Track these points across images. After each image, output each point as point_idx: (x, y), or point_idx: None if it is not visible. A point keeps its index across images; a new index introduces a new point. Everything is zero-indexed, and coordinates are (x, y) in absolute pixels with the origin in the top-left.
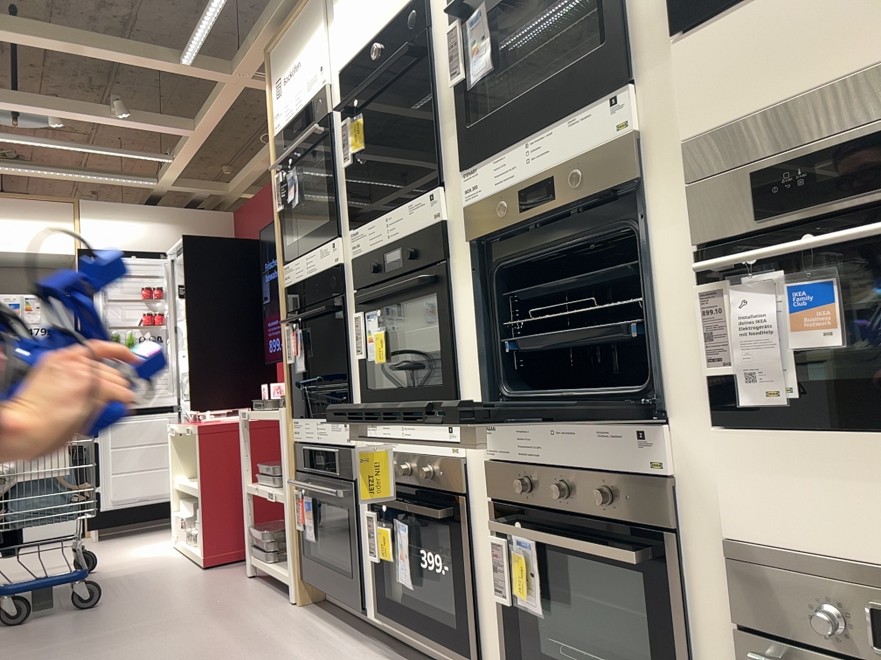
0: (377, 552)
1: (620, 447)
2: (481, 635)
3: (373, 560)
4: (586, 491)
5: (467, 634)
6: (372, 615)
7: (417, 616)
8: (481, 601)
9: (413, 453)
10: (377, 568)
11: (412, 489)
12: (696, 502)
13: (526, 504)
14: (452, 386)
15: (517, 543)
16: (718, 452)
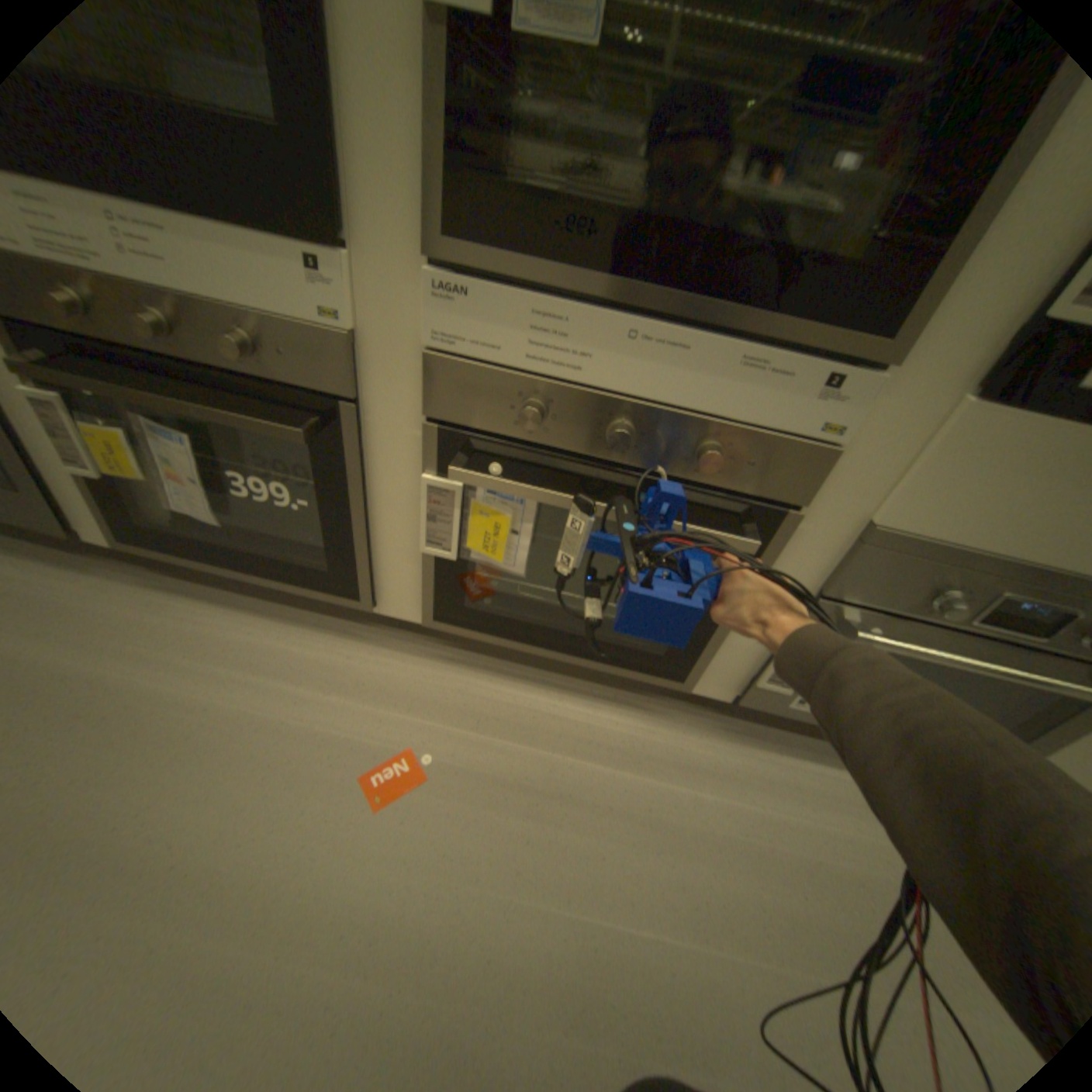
0: (92, 461)
1: (779, 388)
2: (371, 571)
3: (84, 473)
4: (671, 439)
5: (351, 575)
6: (100, 539)
7: (227, 550)
8: (379, 541)
9: (173, 286)
10: (95, 482)
11: (178, 362)
12: (851, 476)
13: (523, 437)
14: (321, 138)
15: (486, 487)
16: (956, 429)
